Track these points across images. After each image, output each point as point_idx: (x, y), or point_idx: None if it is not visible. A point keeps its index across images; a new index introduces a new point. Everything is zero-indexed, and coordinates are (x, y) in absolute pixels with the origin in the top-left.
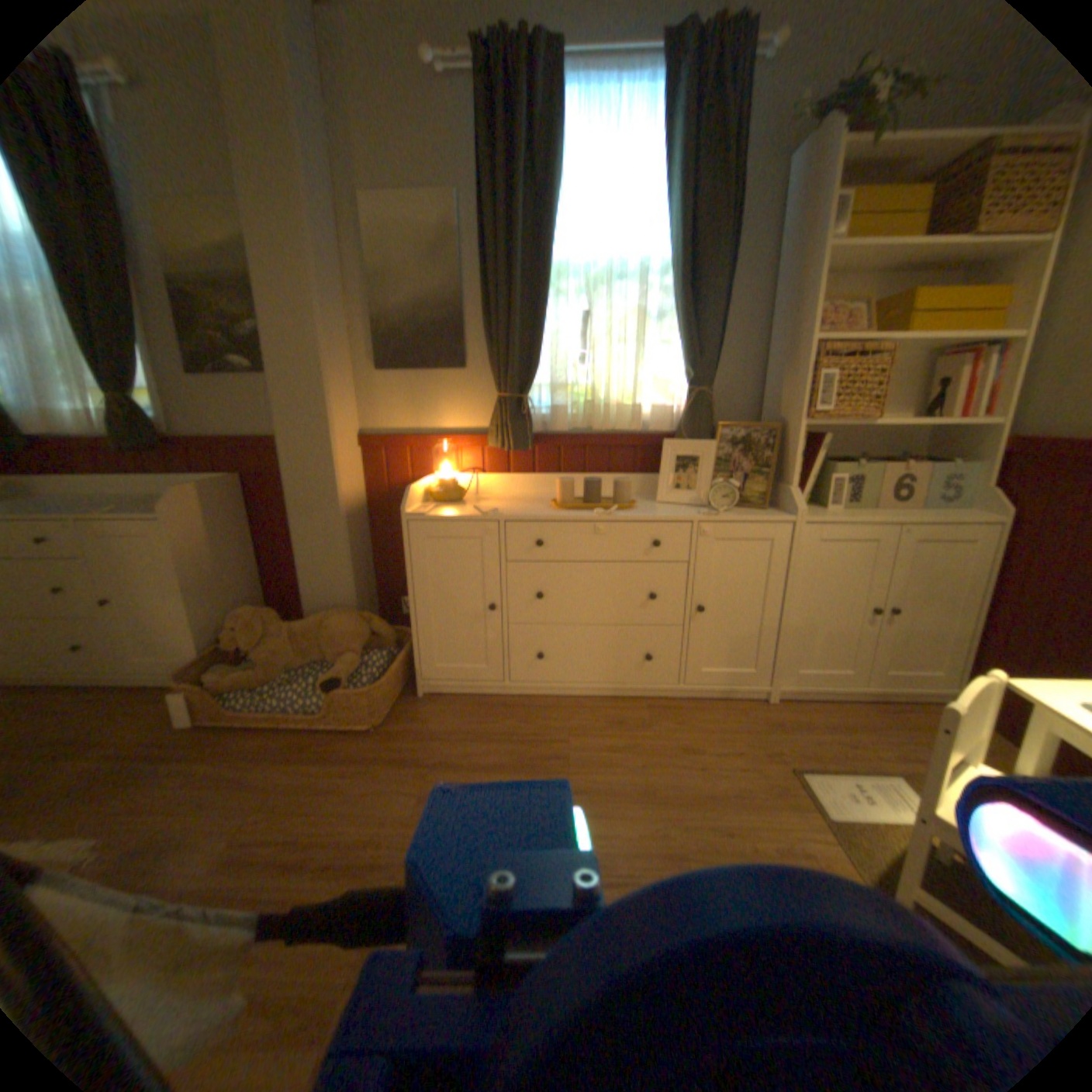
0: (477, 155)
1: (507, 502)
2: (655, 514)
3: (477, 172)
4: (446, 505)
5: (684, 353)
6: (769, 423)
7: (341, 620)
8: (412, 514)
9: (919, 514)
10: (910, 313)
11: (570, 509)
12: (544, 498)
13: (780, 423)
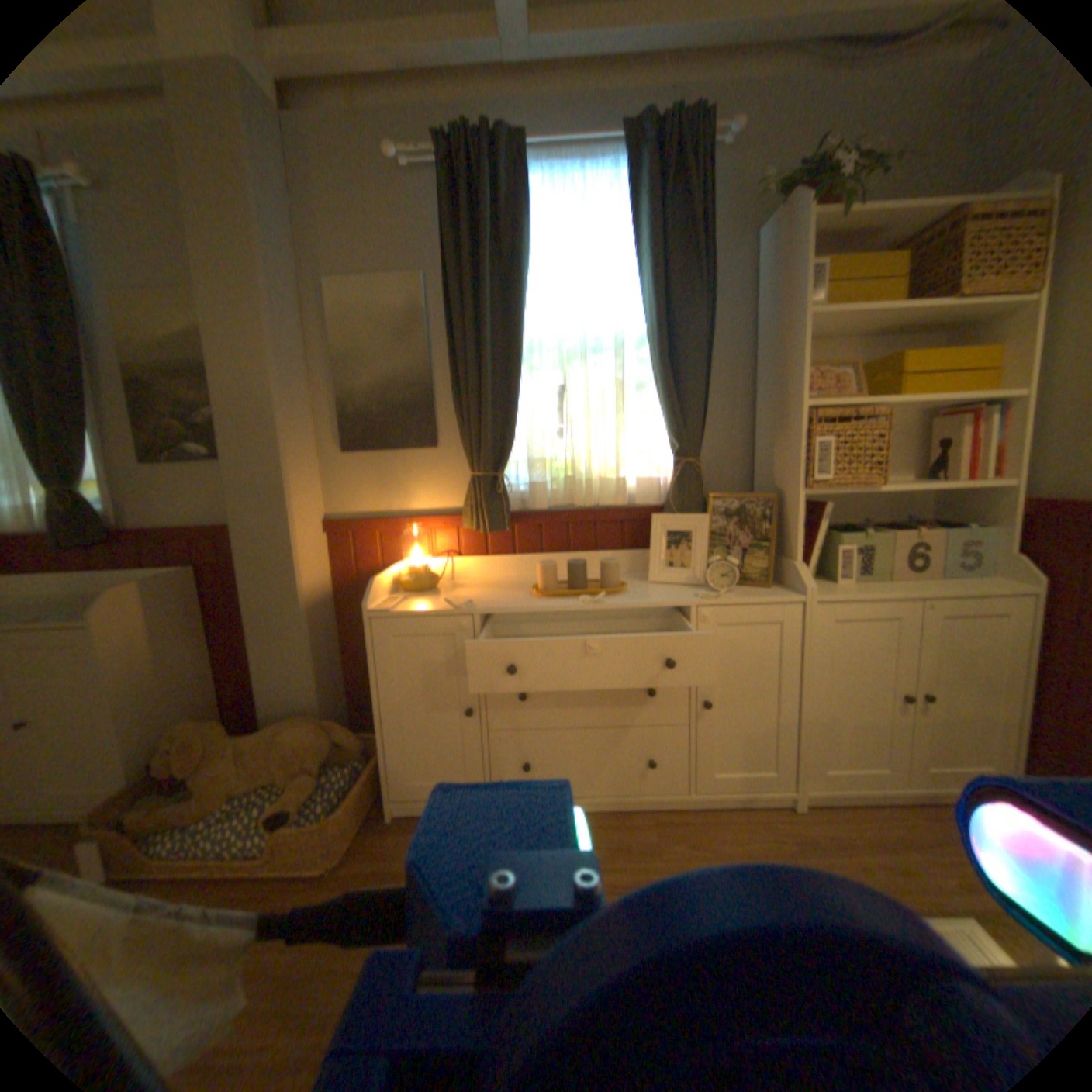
0: (441, 241)
1: (485, 589)
2: (648, 600)
3: (443, 256)
4: (417, 596)
5: (667, 424)
6: (763, 493)
7: (296, 736)
8: (377, 610)
9: (940, 587)
10: (901, 376)
11: (553, 597)
12: (526, 581)
13: (776, 493)
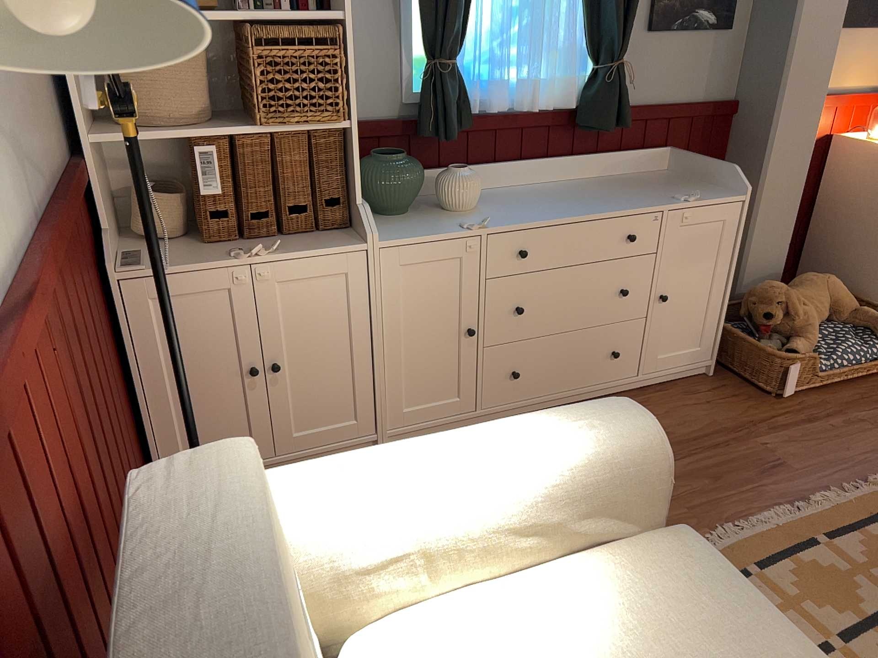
0: None
1: None
2: None
3: None
4: None
5: None
6: None
7: (836, 282)
8: None
9: None
10: None
11: None
12: None
13: None
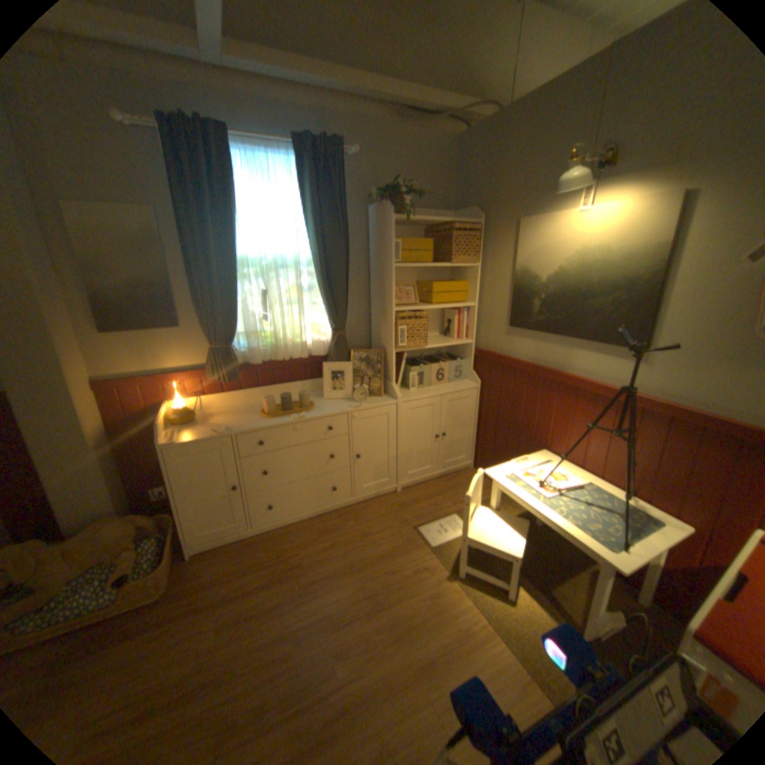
0: (170, 192)
1: (228, 416)
2: (326, 412)
3: (172, 204)
4: (183, 428)
5: (326, 311)
6: (376, 346)
7: (109, 531)
8: (159, 443)
9: (446, 387)
10: (431, 294)
11: (274, 417)
12: (251, 406)
13: (381, 349)
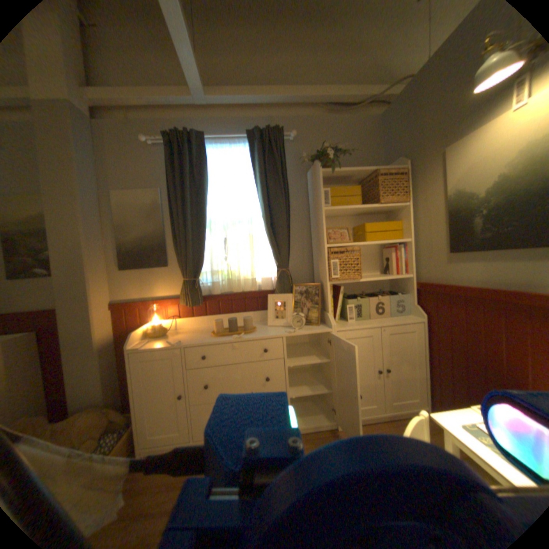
0: (167, 176)
1: (190, 334)
2: (264, 335)
3: (167, 182)
4: (155, 339)
5: (274, 253)
6: (317, 282)
7: (87, 418)
8: (133, 348)
9: (389, 320)
10: (365, 233)
11: (221, 336)
12: (211, 328)
13: (320, 282)
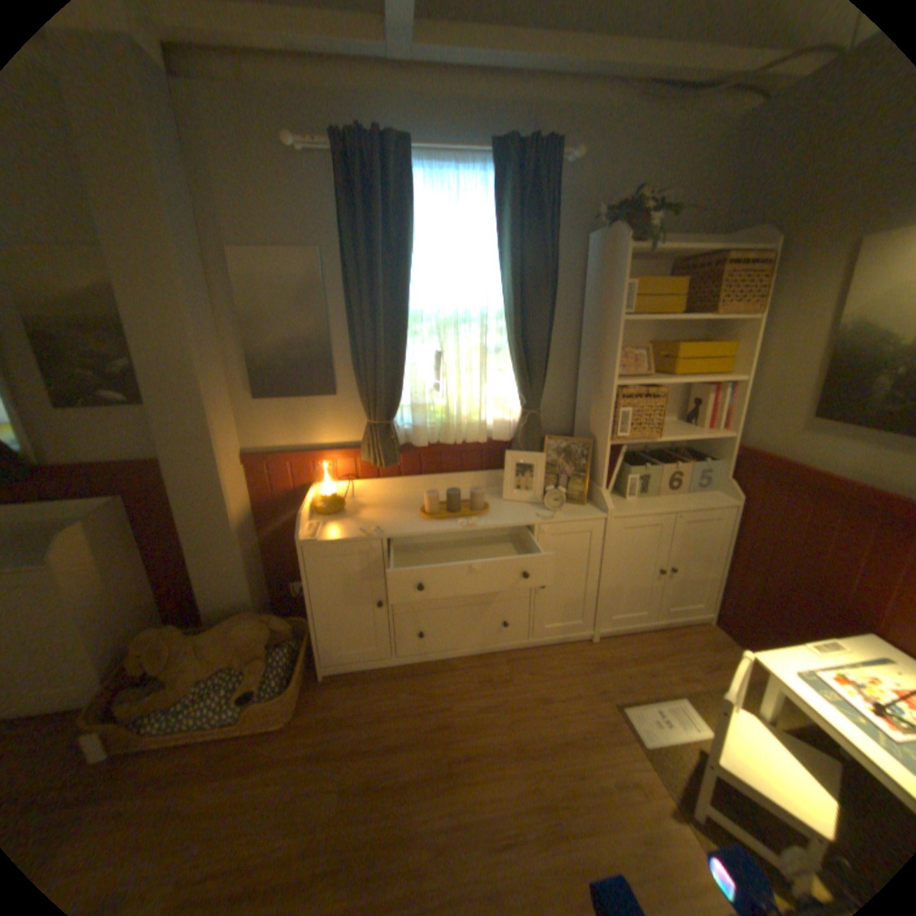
0: (338, 229)
1: (382, 509)
2: (505, 520)
3: (340, 243)
4: (330, 519)
5: (516, 380)
6: (581, 432)
7: (242, 631)
8: (302, 535)
9: (686, 500)
10: (675, 359)
11: (437, 519)
12: (411, 498)
13: (590, 436)
